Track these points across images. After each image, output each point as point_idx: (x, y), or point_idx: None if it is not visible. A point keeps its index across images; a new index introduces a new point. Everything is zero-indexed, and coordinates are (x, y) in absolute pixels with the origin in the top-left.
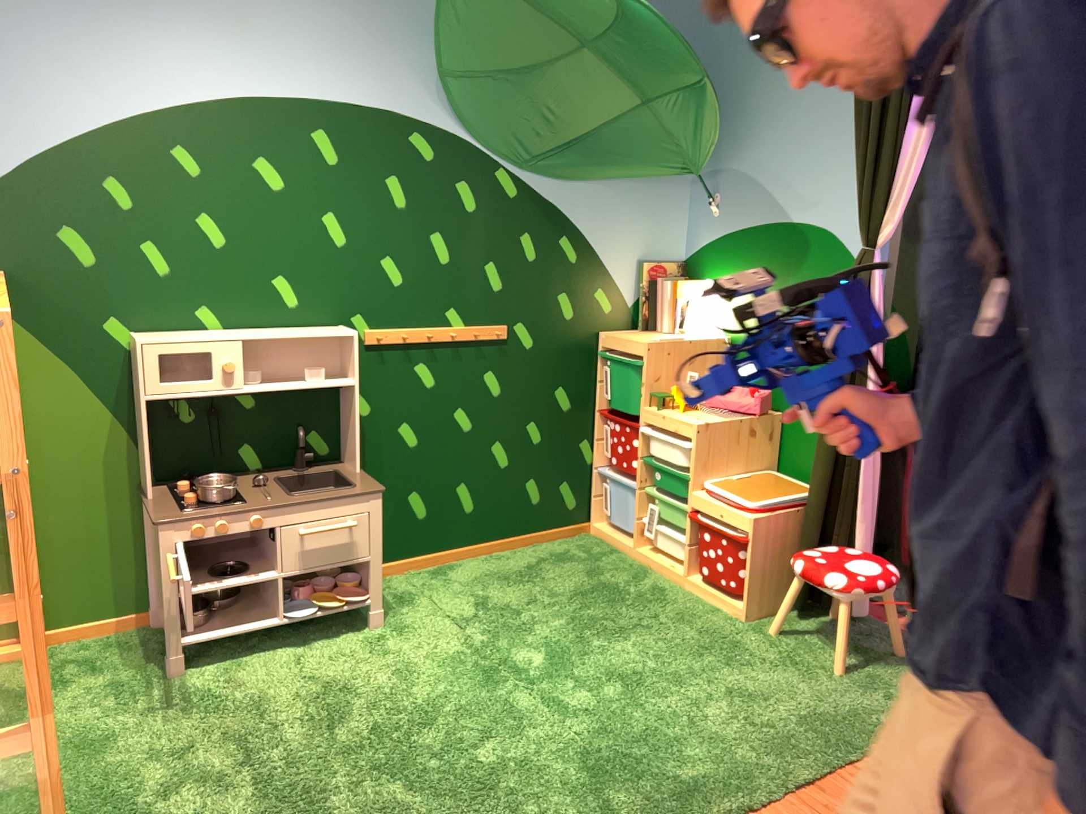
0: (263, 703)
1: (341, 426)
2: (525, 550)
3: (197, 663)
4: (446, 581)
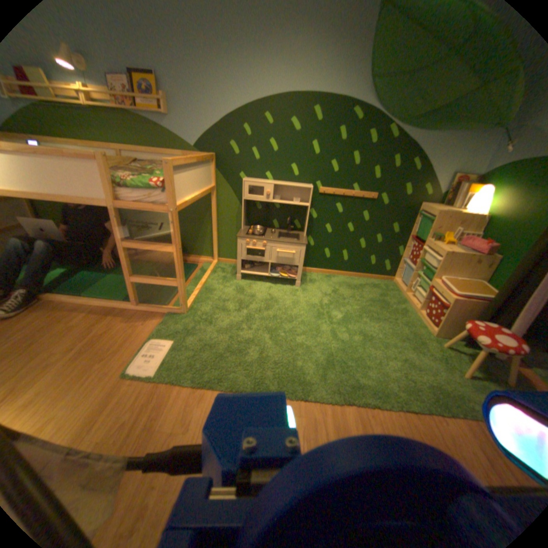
0: (248, 296)
1: (303, 219)
2: (362, 278)
3: (241, 279)
4: (326, 280)
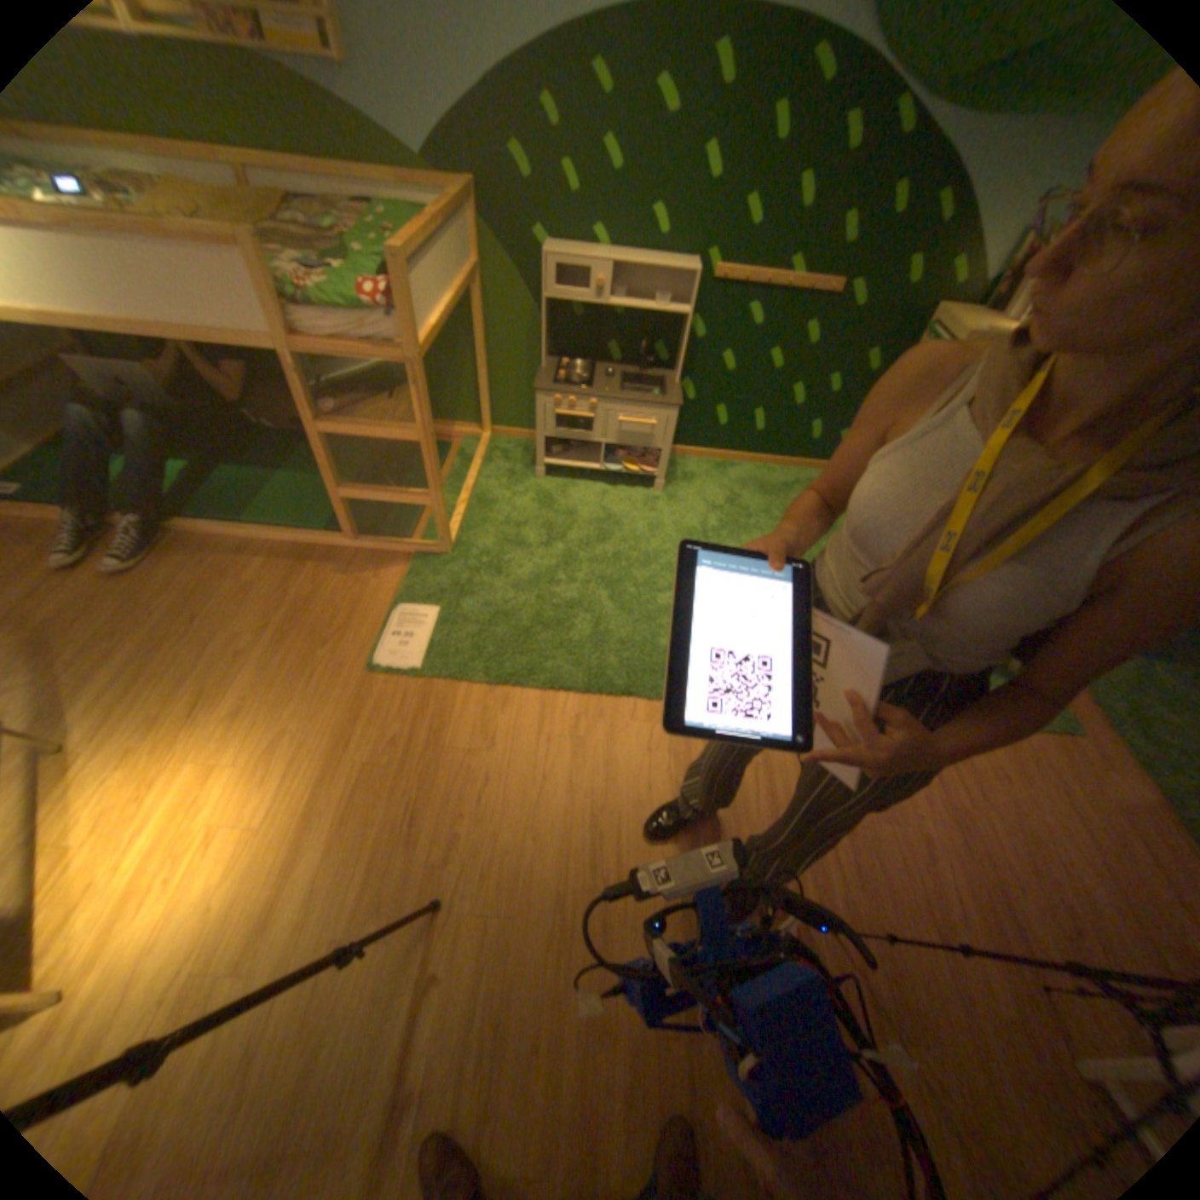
0: (565, 517)
1: (677, 345)
2: (791, 473)
3: (547, 479)
4: (718, 478)
